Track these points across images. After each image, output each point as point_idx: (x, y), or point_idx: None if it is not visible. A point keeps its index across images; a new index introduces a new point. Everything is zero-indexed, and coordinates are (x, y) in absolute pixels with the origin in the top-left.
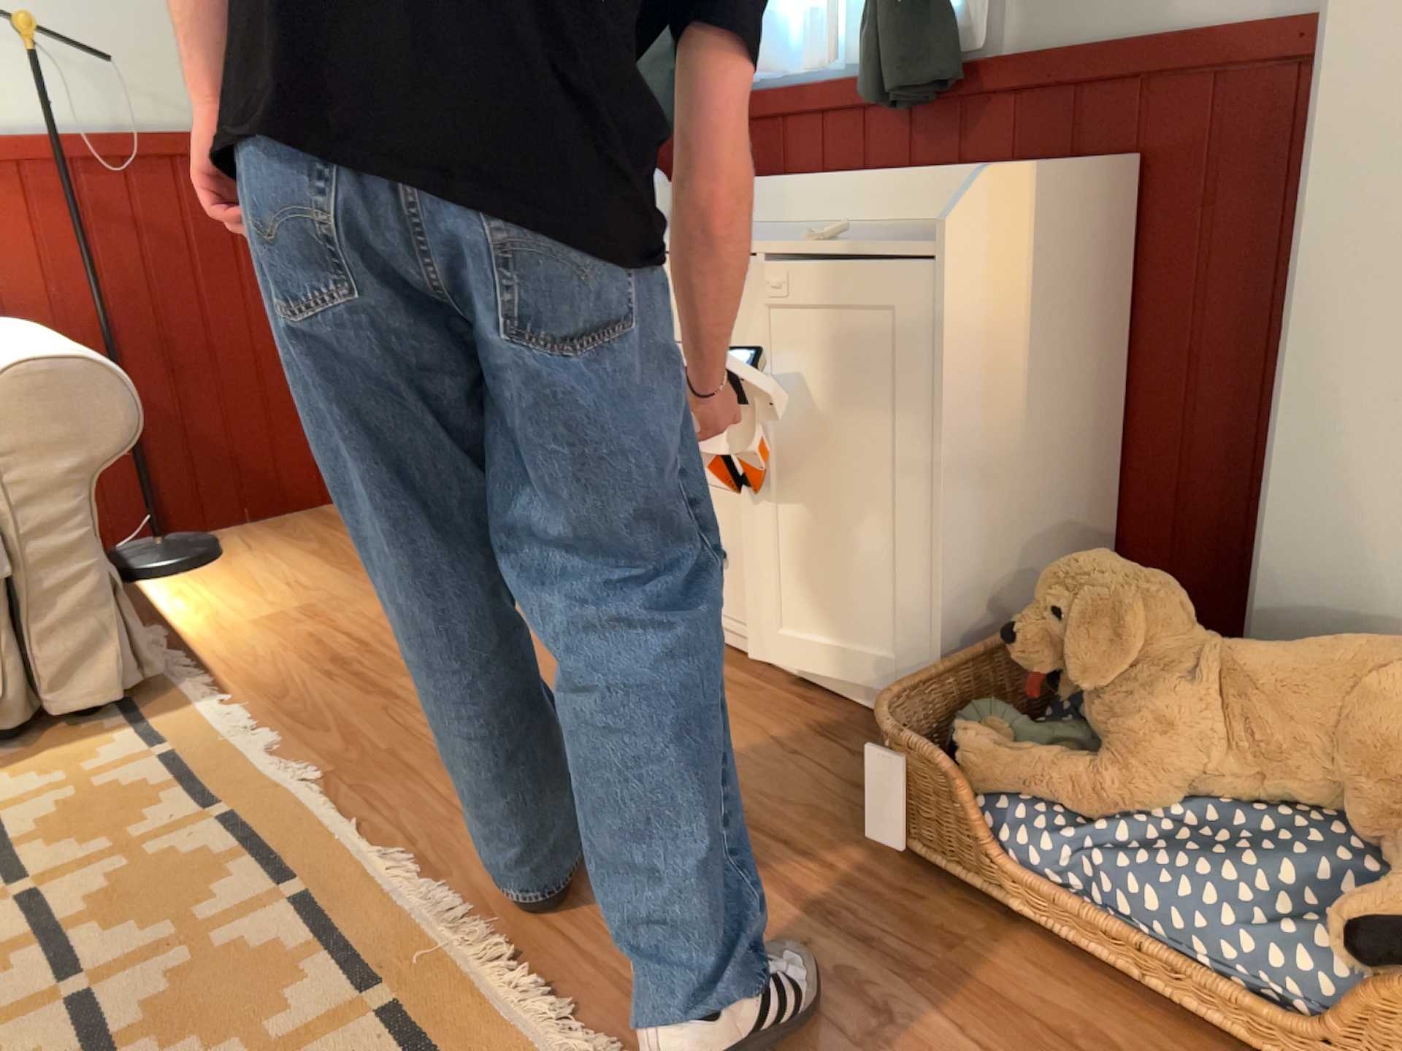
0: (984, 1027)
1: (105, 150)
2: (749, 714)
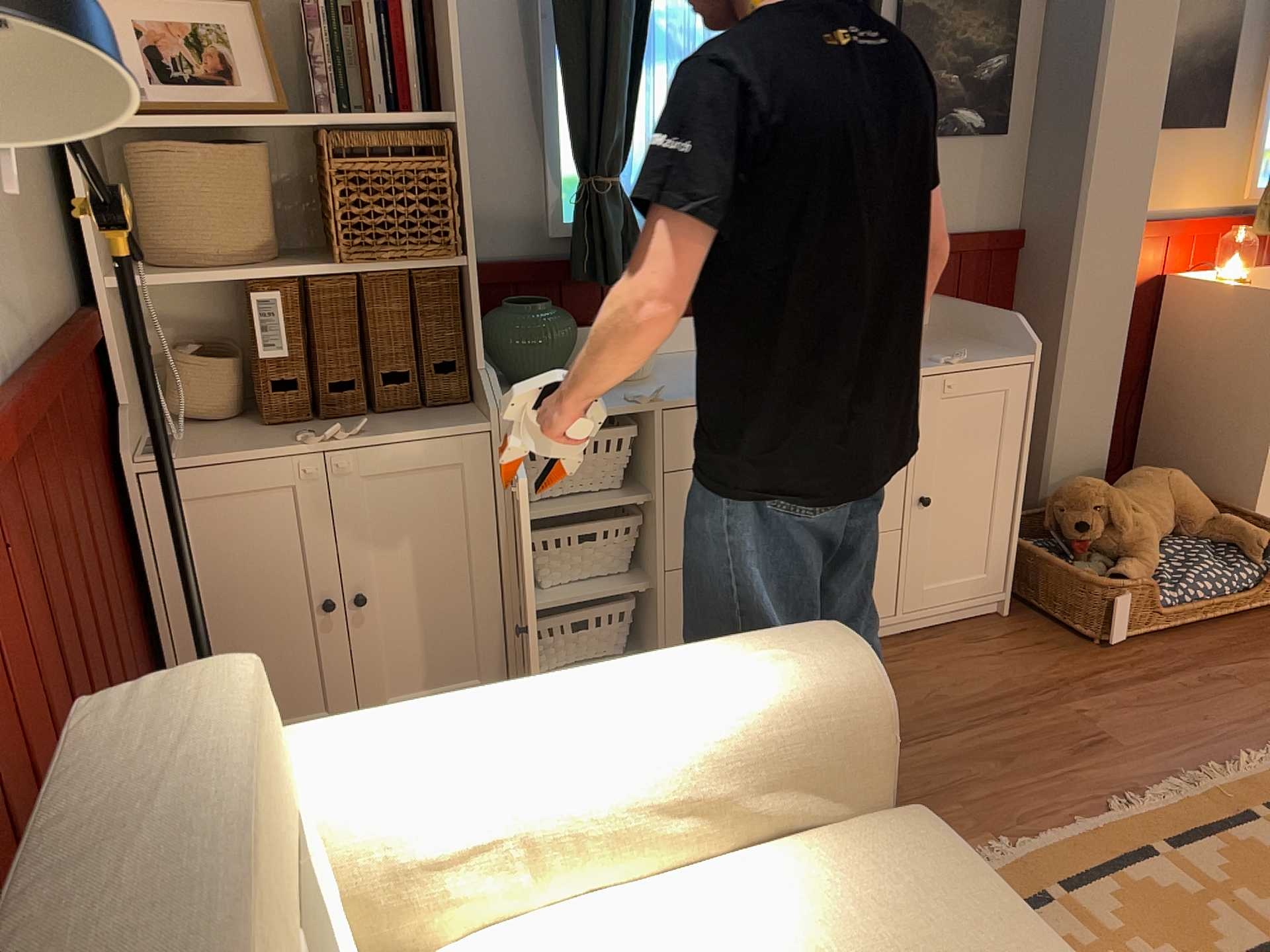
0: (1228, 659)
1: (25, 405)
2: (945, 657)
